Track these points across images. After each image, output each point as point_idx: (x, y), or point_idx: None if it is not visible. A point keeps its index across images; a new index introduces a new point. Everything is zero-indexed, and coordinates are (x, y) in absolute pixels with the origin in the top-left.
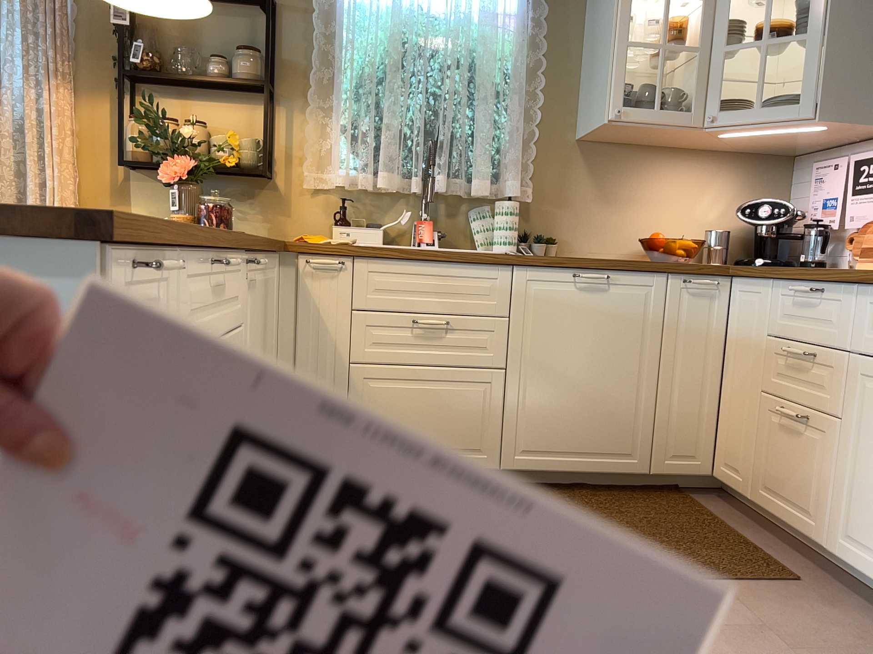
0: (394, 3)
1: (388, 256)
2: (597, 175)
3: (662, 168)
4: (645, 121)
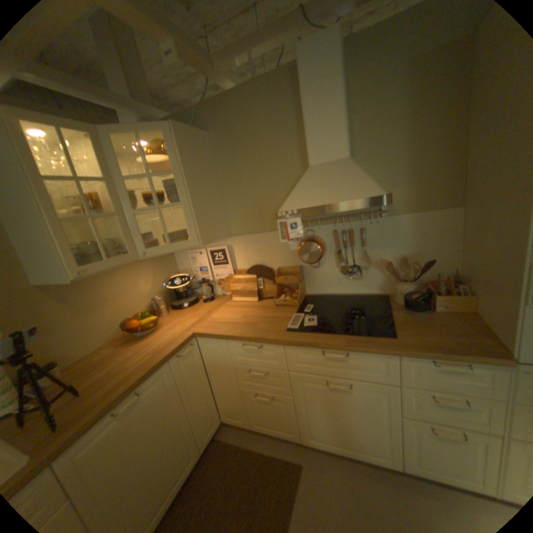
0: None
1: None
2: (65, 302)
3: (109, 277)
4: (100, 271)
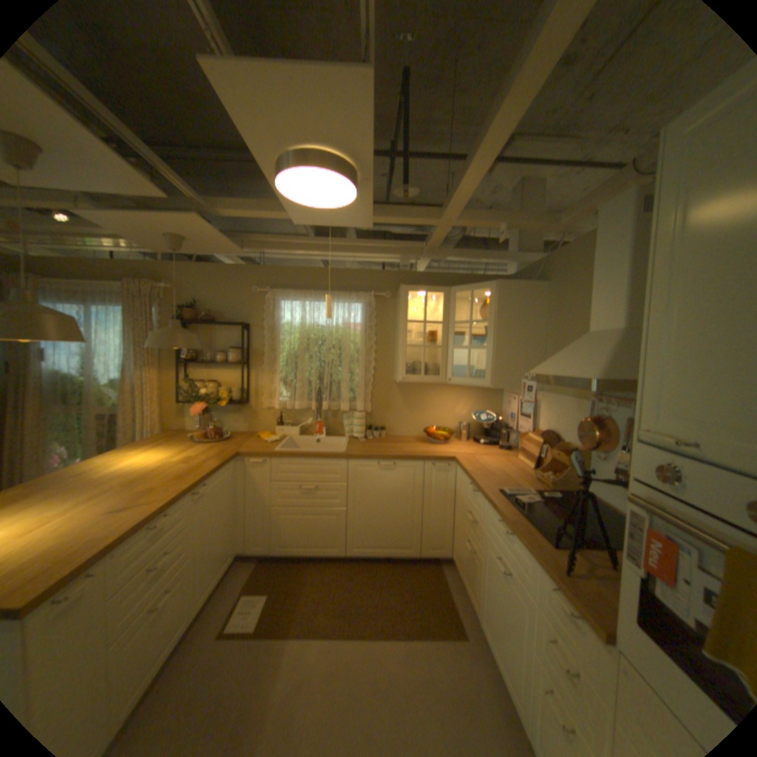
0: (301, 324)
1: (286, 458)
2: (404, 396)
3: (436, 392)
4: (416, 382)
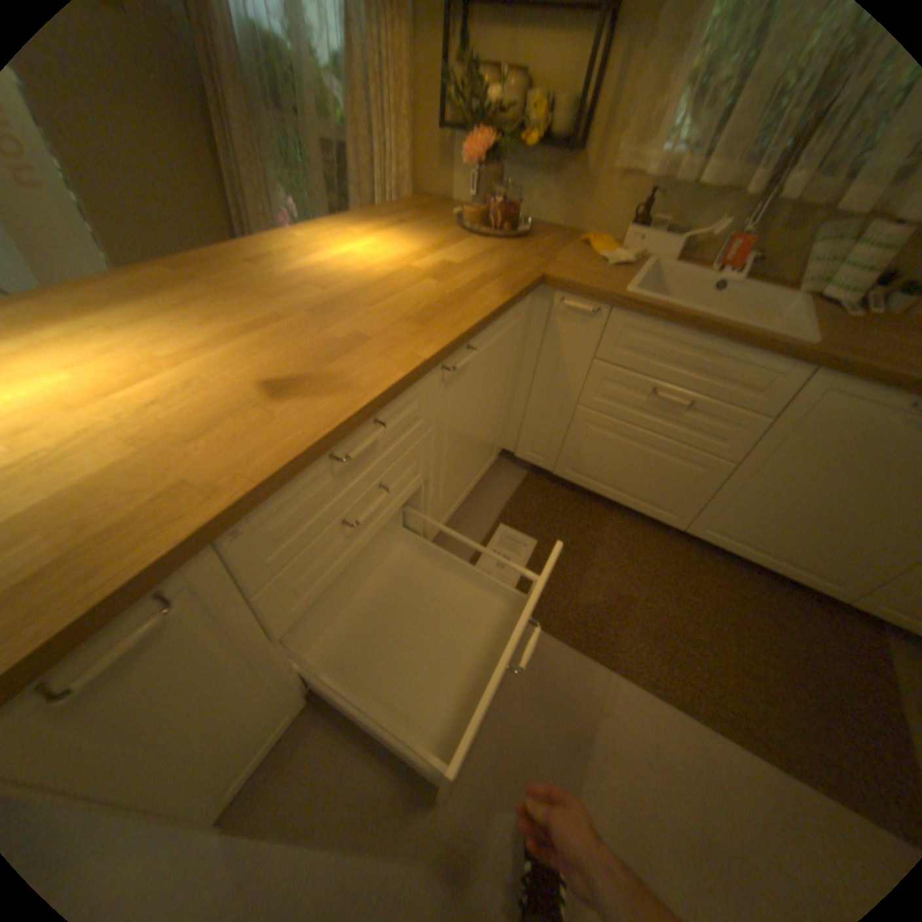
0: None
1: (654, 315)
2: None
3: None
4: None
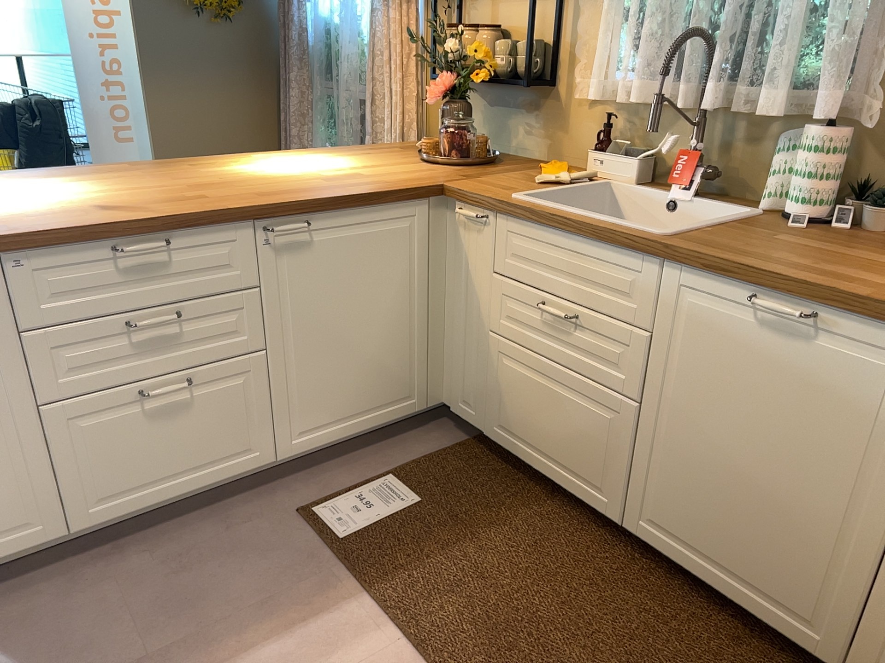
0: None
1: (522, 217)
2: None
3: None
4: None
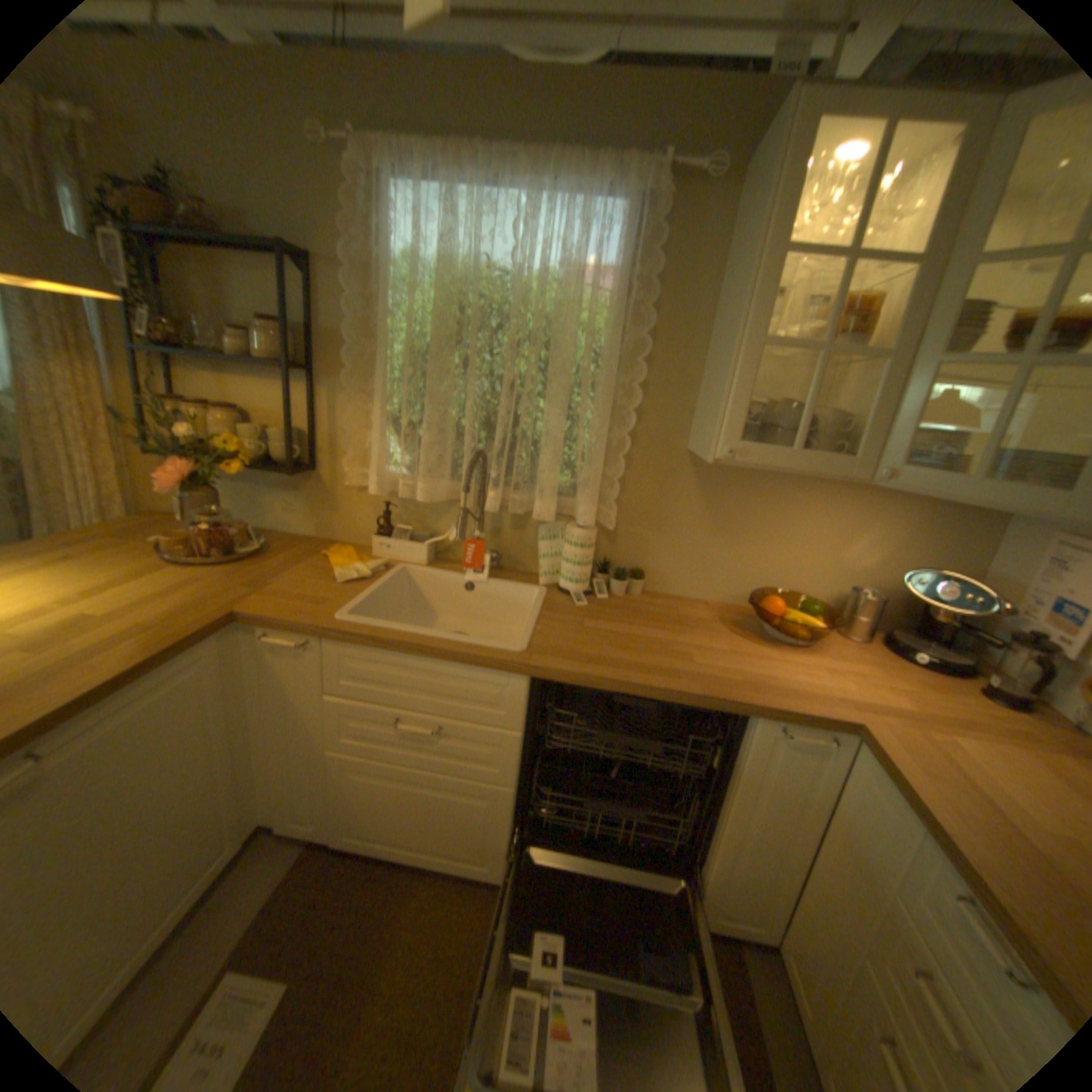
0: (441, 252)
1: (361, 644)
2: (711, 497)
3: (806, 496)
4: (774, 466)
